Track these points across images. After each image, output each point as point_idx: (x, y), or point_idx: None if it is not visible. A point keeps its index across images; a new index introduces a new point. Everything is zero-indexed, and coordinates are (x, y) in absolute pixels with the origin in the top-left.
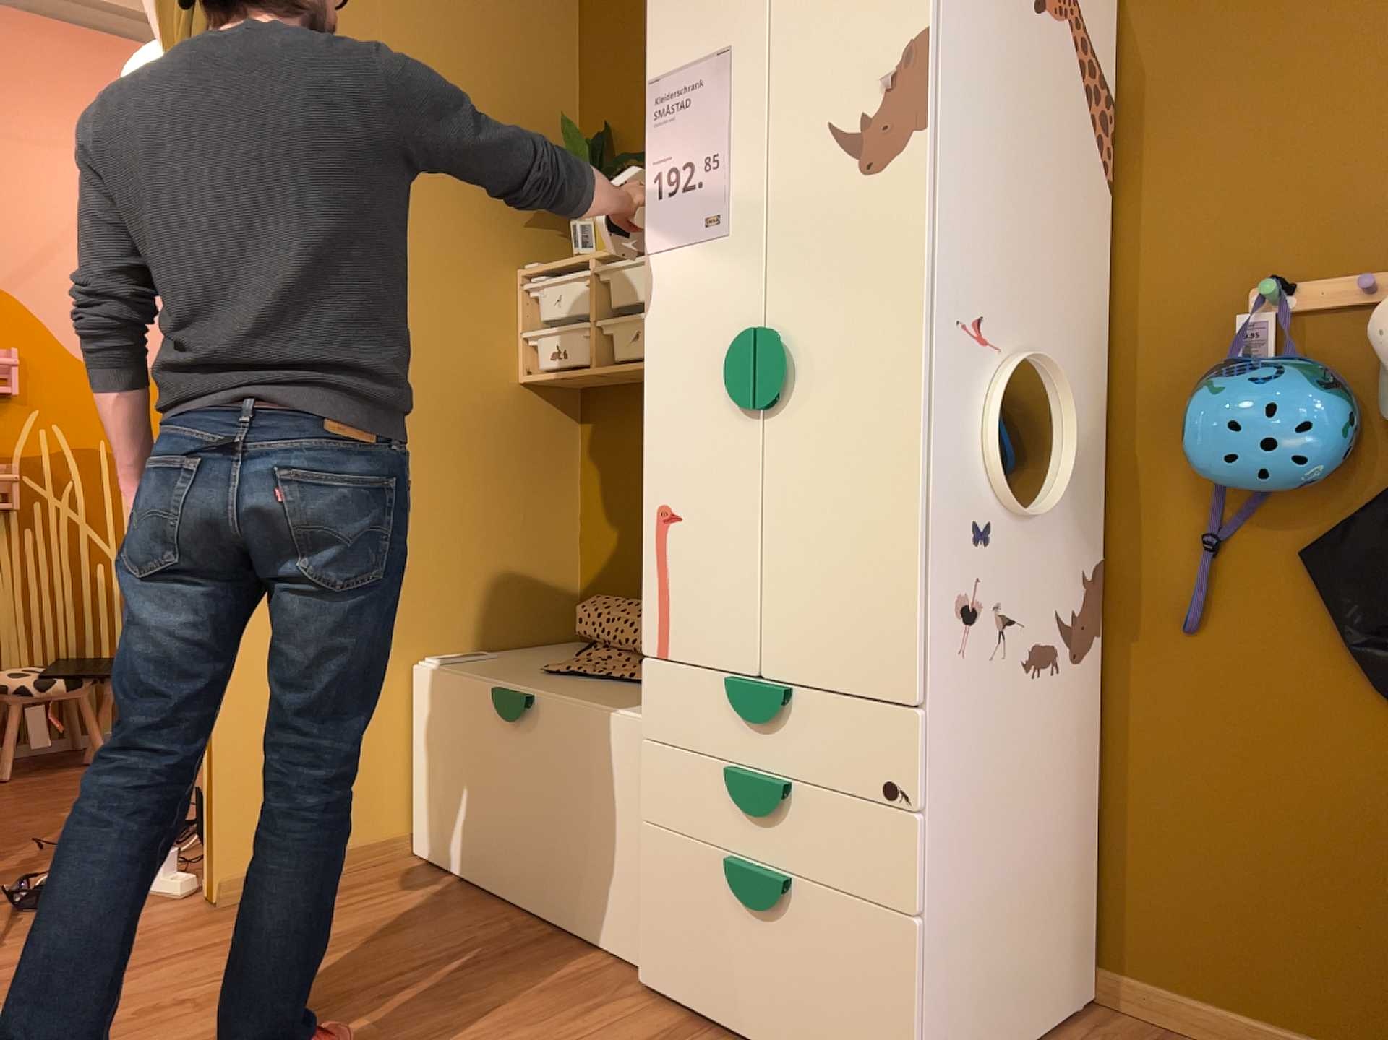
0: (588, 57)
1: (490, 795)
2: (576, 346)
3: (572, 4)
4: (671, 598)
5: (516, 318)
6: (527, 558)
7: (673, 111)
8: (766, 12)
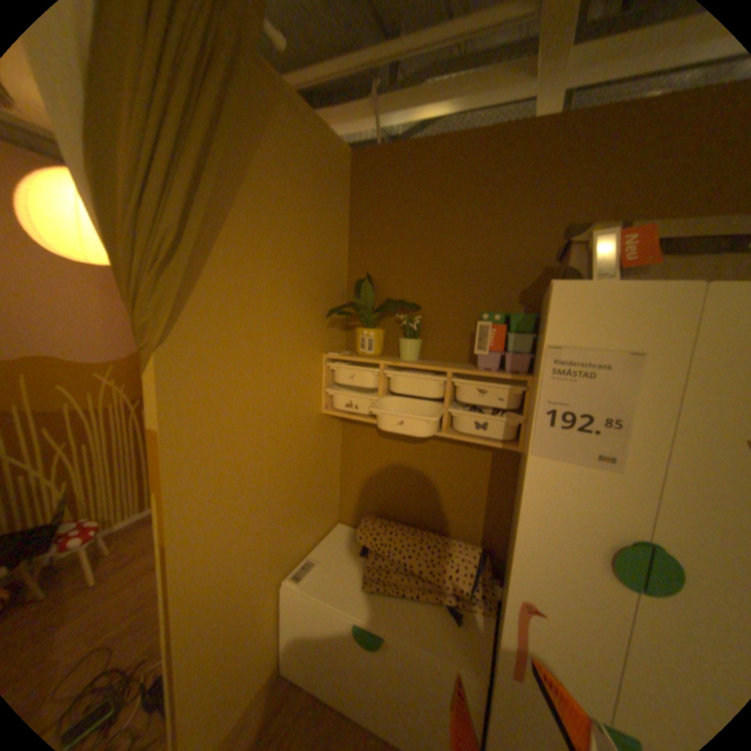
0: (355, 230)
1: (345, 671)
2: (365, 405)
3: (347, 197)
4: (531, 654)
5: (322, 380)
6: (323, 497)
7: (575, 375)
8: (693, 340)
